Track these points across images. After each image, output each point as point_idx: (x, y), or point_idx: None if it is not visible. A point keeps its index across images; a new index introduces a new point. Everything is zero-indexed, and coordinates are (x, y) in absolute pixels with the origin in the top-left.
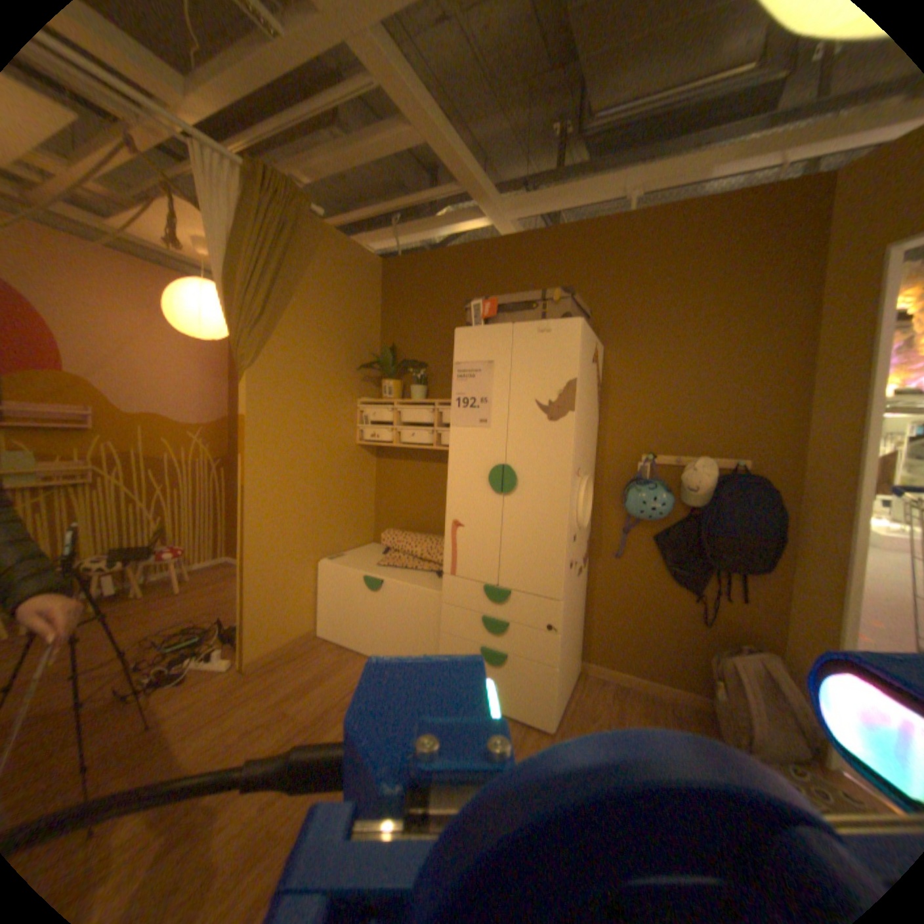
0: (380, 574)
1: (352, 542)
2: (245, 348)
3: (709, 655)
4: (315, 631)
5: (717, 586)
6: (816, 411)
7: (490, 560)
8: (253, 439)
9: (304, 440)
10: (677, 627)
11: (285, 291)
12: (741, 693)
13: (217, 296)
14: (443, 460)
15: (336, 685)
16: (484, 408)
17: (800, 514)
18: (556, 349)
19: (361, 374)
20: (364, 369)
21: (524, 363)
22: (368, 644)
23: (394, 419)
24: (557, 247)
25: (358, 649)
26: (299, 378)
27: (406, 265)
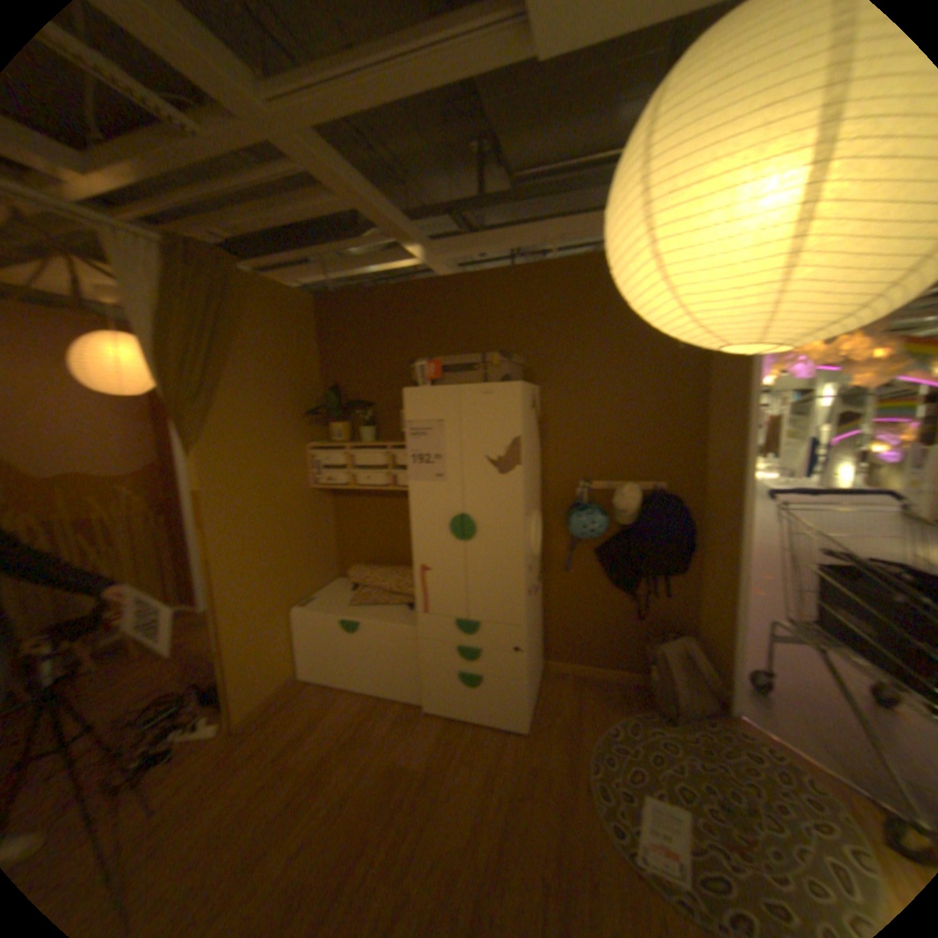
0: (355, 617)
1: (318, 584)
2: (187, 427)
3: (644, 642)
4: (295, 677)
5: (646, 587)
6: (711, 440)
7: (459, 599)
8: (209, 515)
9: (259, 501)
10: (618, 623)
11: (219, 357)
12: (669, 674)
13: (147, 376)
14: (400, 496)
15: (328, 729)
16: (438, 465)
17: (704, 524)
18: (500, 412)
19: (305, 420)
20: (308, 414)
21: (471, 424)
22: (351, 682)
23: (347, 464)
24: (487, 293)
25: (342, 688)
26: (246, 441)
27: (339, 305)
